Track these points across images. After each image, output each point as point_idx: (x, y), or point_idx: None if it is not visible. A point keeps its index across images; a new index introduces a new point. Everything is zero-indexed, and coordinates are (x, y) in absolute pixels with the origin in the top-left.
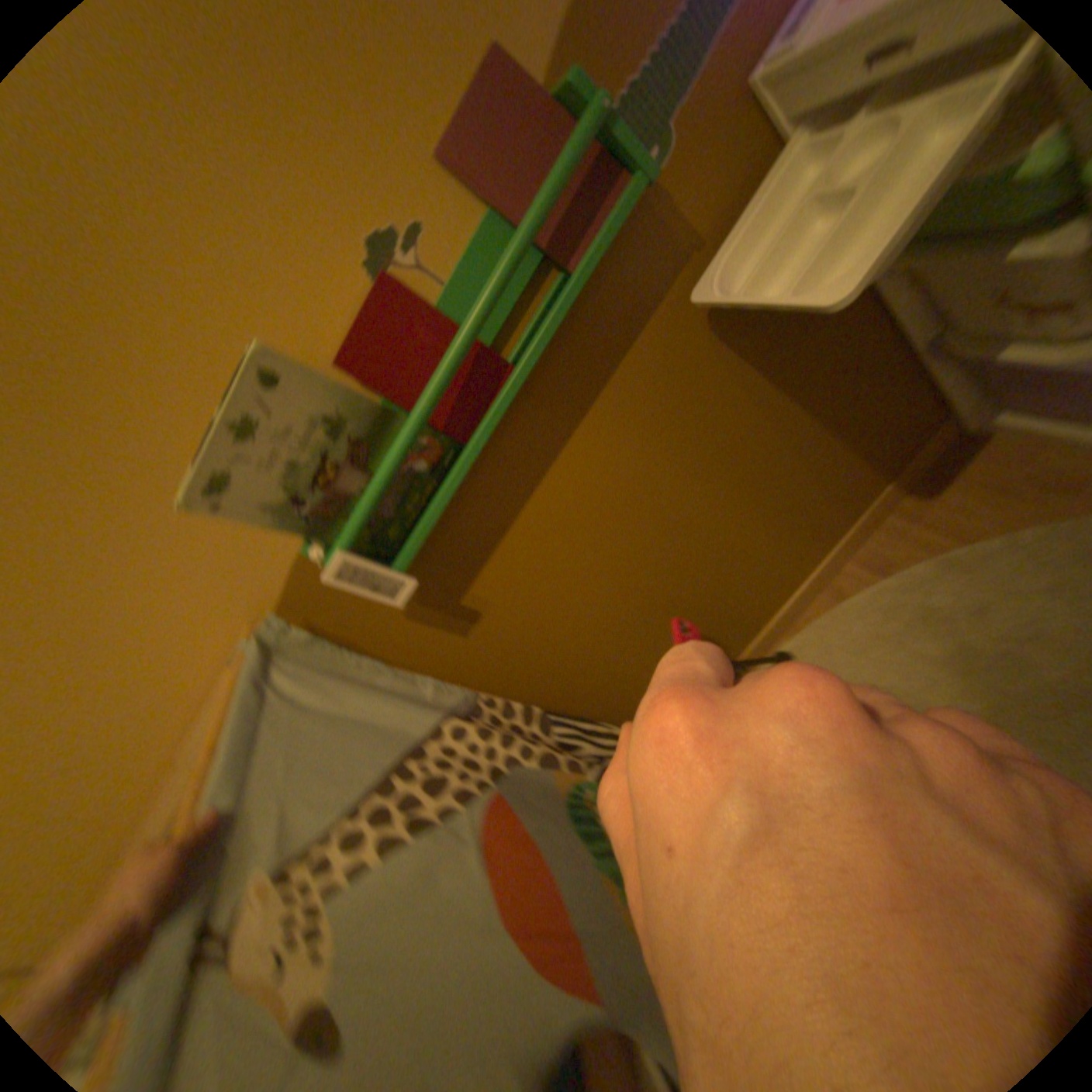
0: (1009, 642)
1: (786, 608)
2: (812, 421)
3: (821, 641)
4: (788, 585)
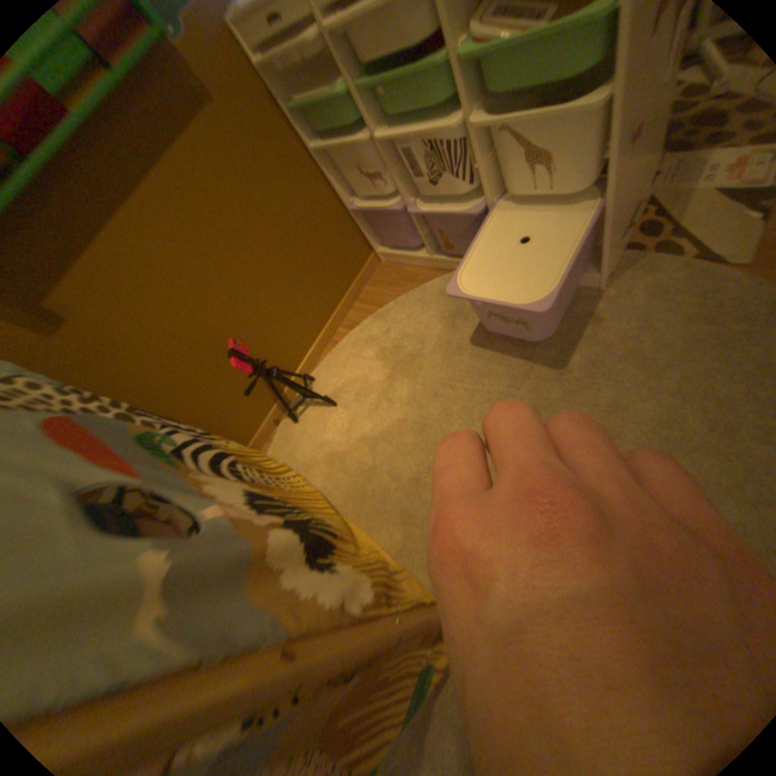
0: (396, 341)
1: (309, 353)
2: (301, 234)
3: (327, 367)
4: (308, 338)
